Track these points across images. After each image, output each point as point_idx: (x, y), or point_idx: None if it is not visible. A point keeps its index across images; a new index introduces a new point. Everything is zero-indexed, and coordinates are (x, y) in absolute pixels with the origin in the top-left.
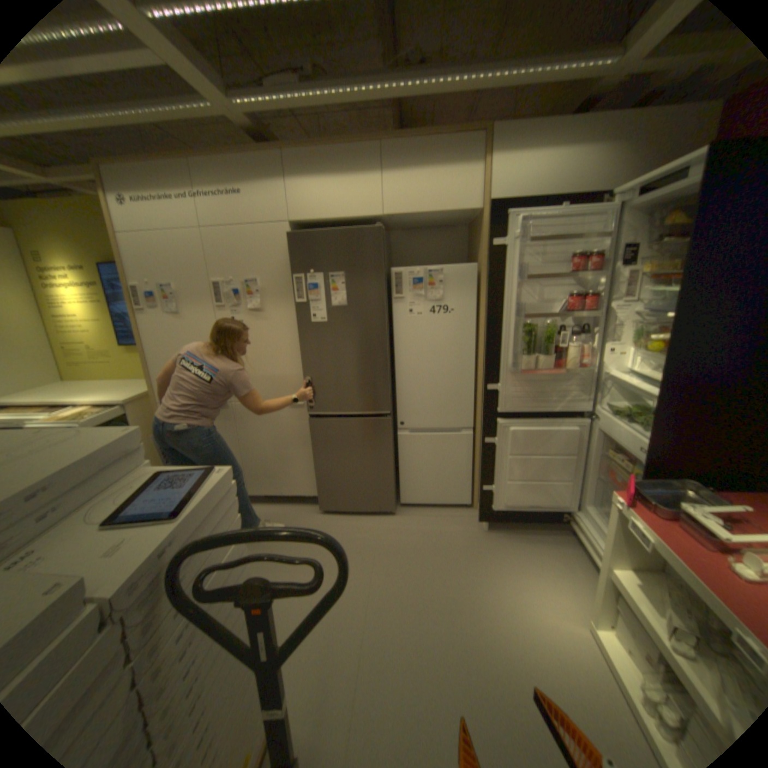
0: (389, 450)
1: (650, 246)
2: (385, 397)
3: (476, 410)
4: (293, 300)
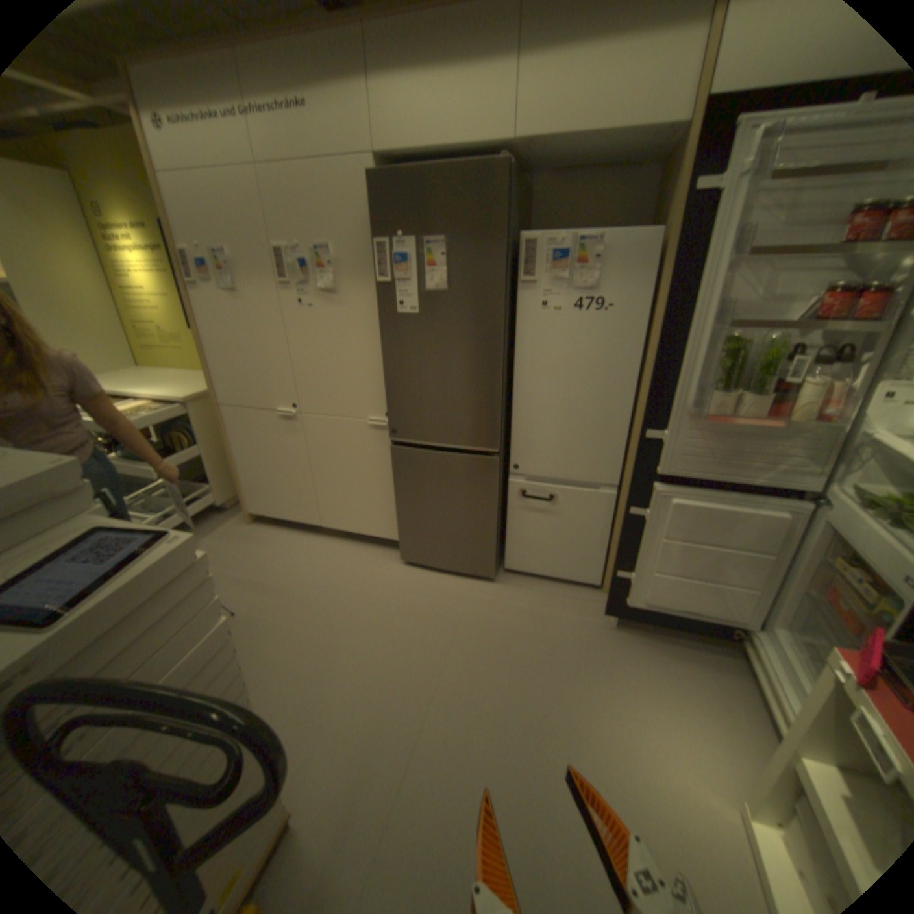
0: (494, 501)
1: None
2: (493, 429)
3: (627, 461)
4: (377, 279)
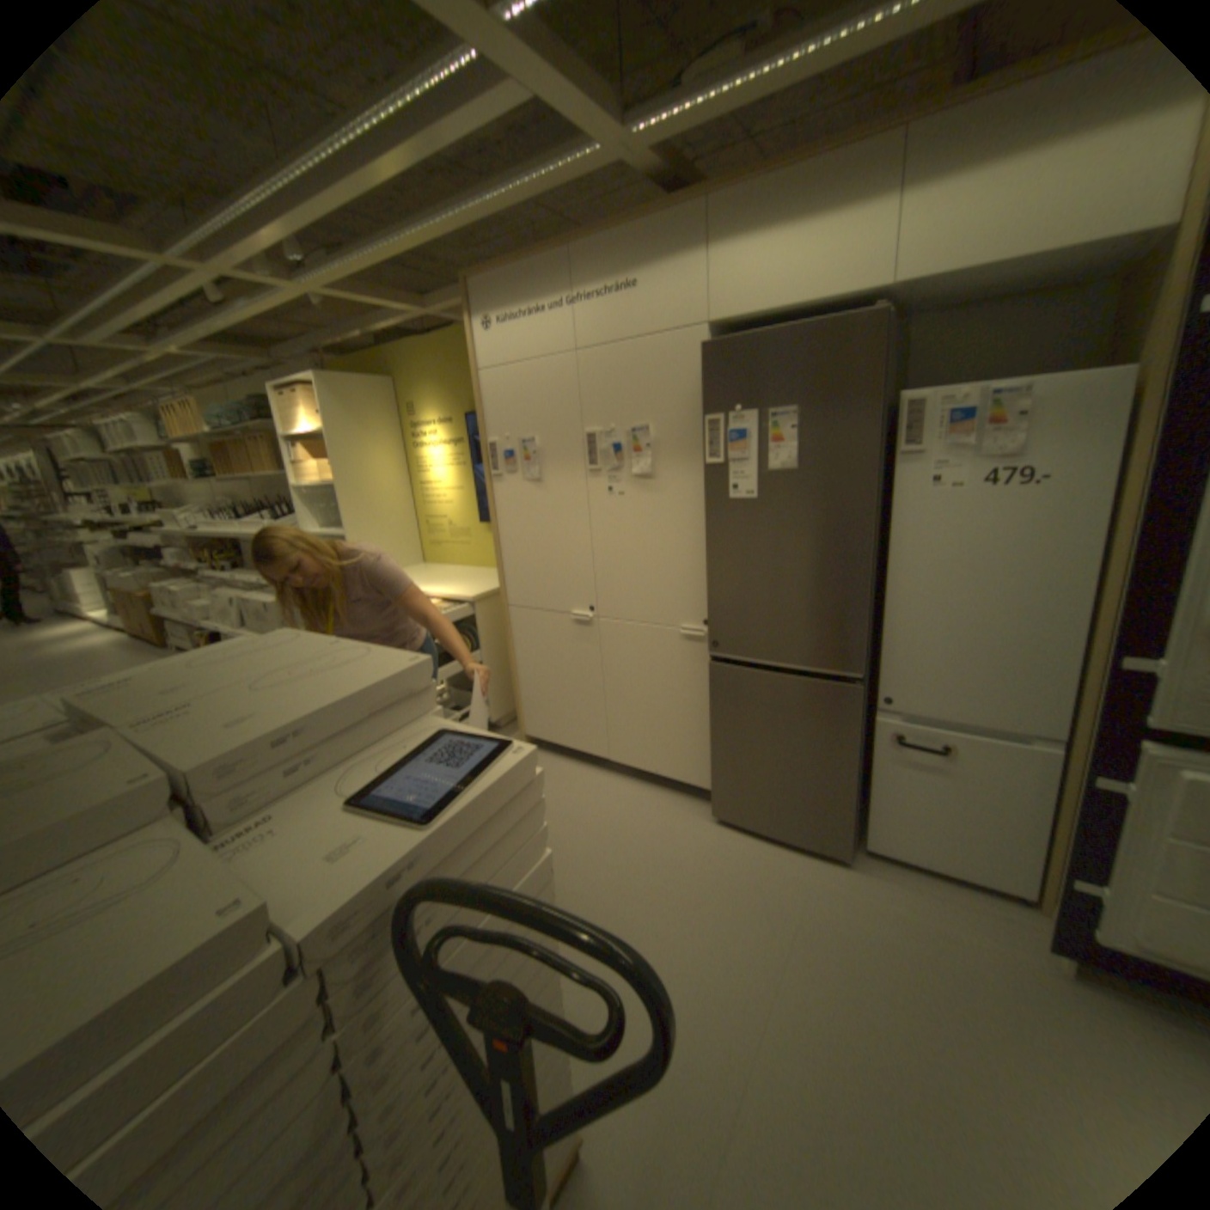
0: (854, 748)
1: None
2: (857, 646)
3: (1082, 705)
4: (704, 460)
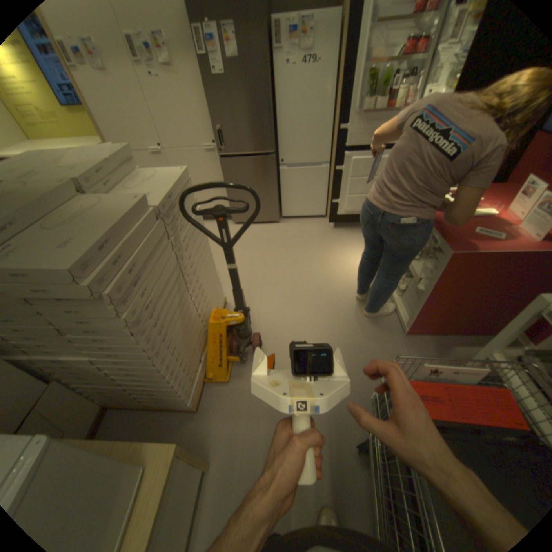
0: (275, 180)
1: None
2: (270, 139)
3: (332, 148)
4: (195, 54)
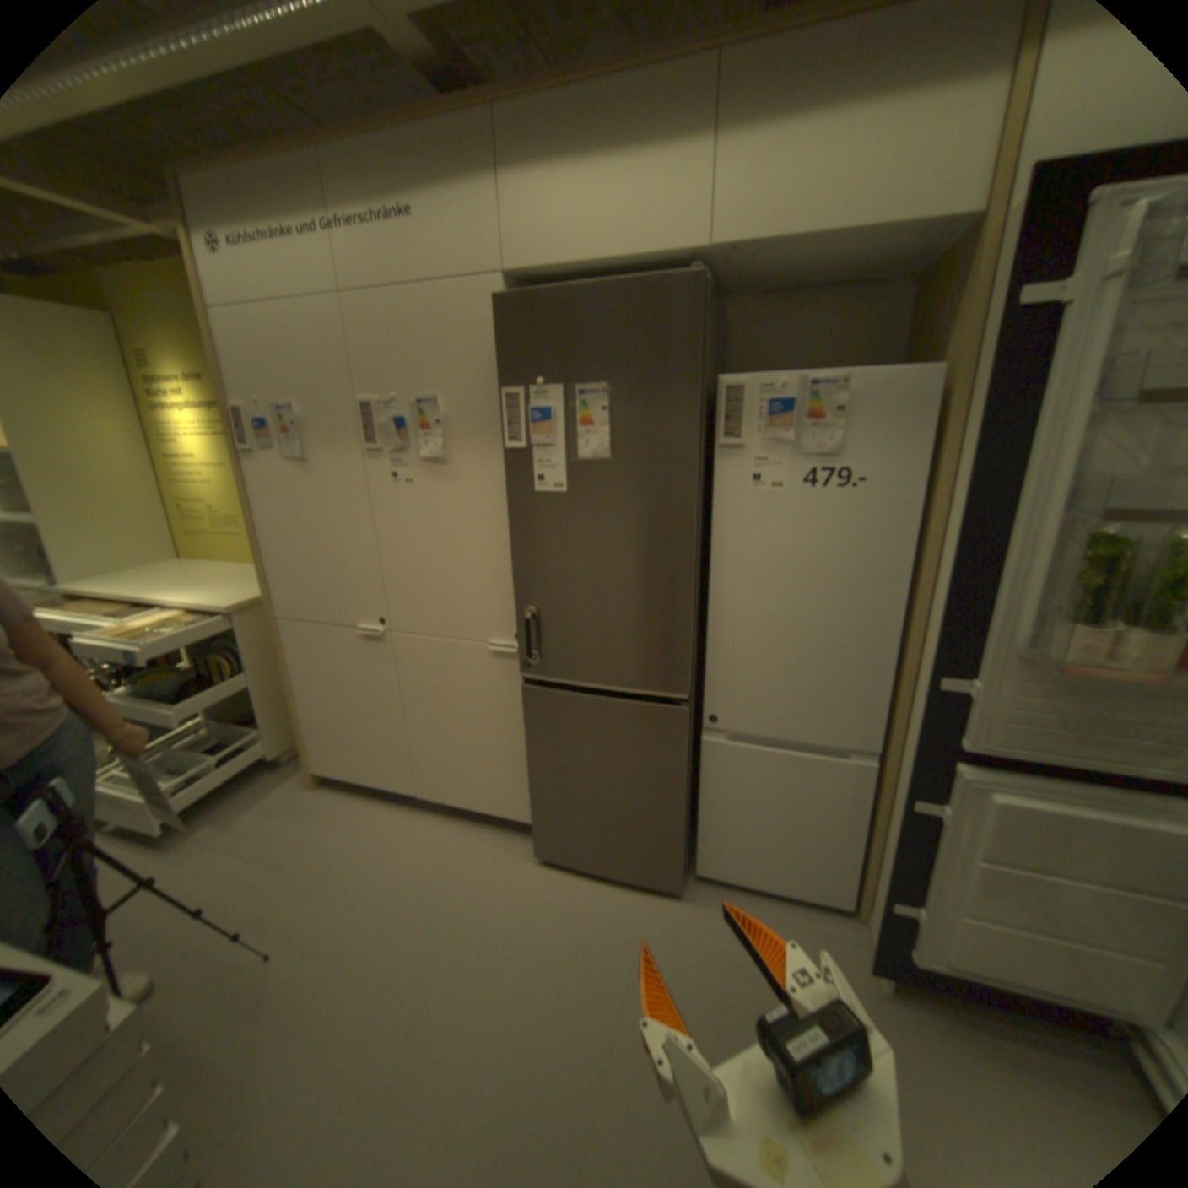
0: (681, 774)
1: None
2: (681, 663)
3: (894, 715)
4: (506, 443)
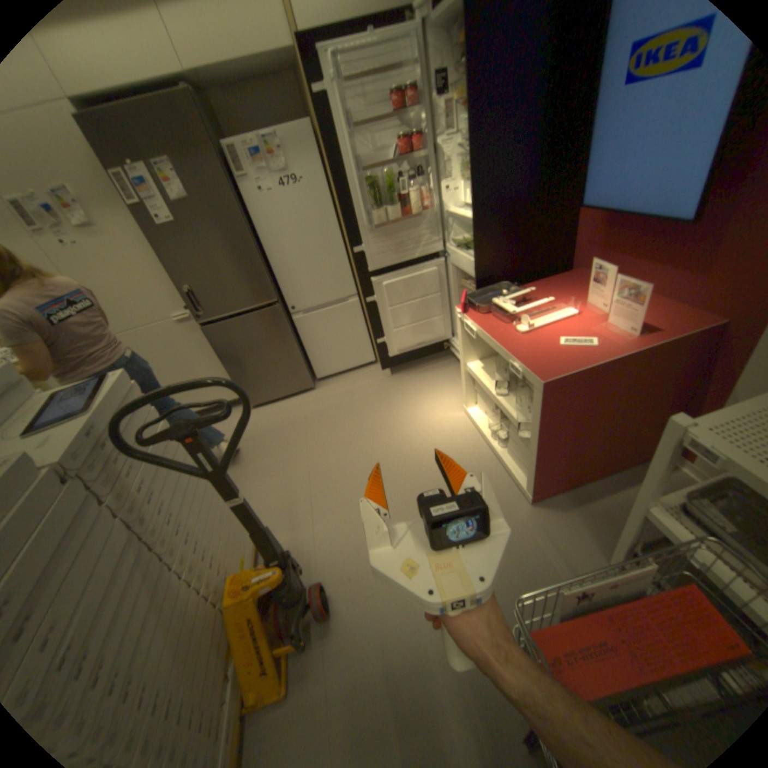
0: (289, 335)
1: (455, 71)
2: (266, 286)
3: (355, 277)
4: (124, 204)
